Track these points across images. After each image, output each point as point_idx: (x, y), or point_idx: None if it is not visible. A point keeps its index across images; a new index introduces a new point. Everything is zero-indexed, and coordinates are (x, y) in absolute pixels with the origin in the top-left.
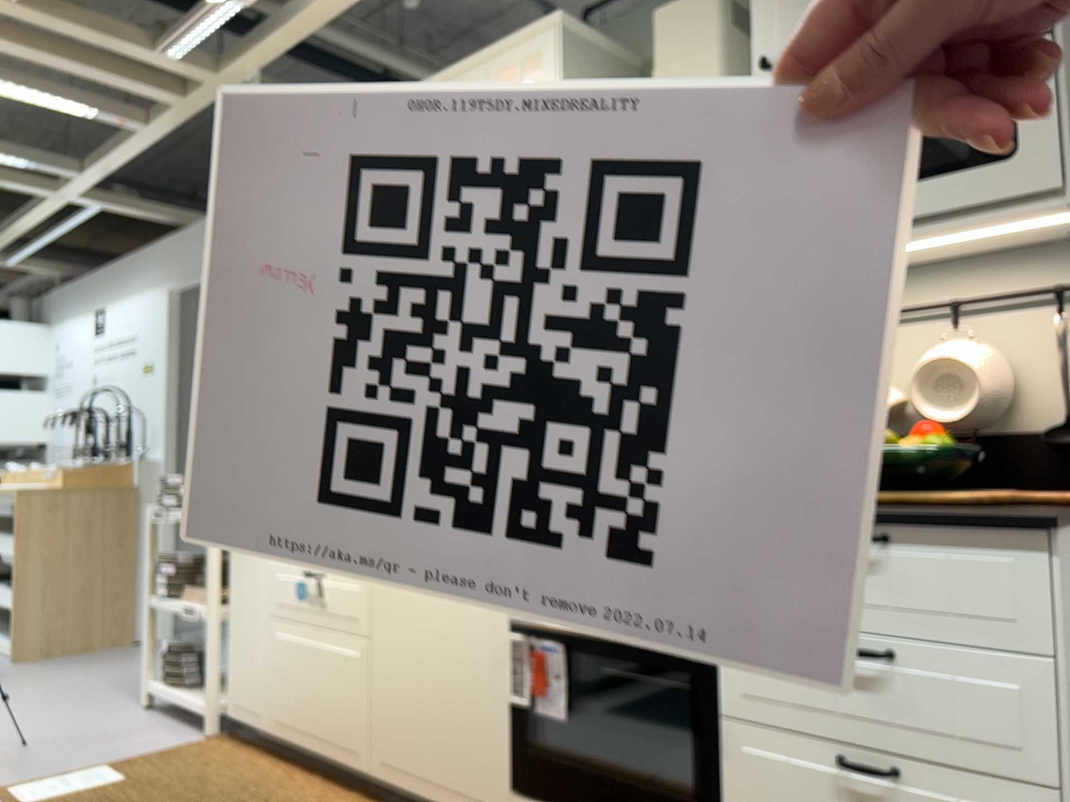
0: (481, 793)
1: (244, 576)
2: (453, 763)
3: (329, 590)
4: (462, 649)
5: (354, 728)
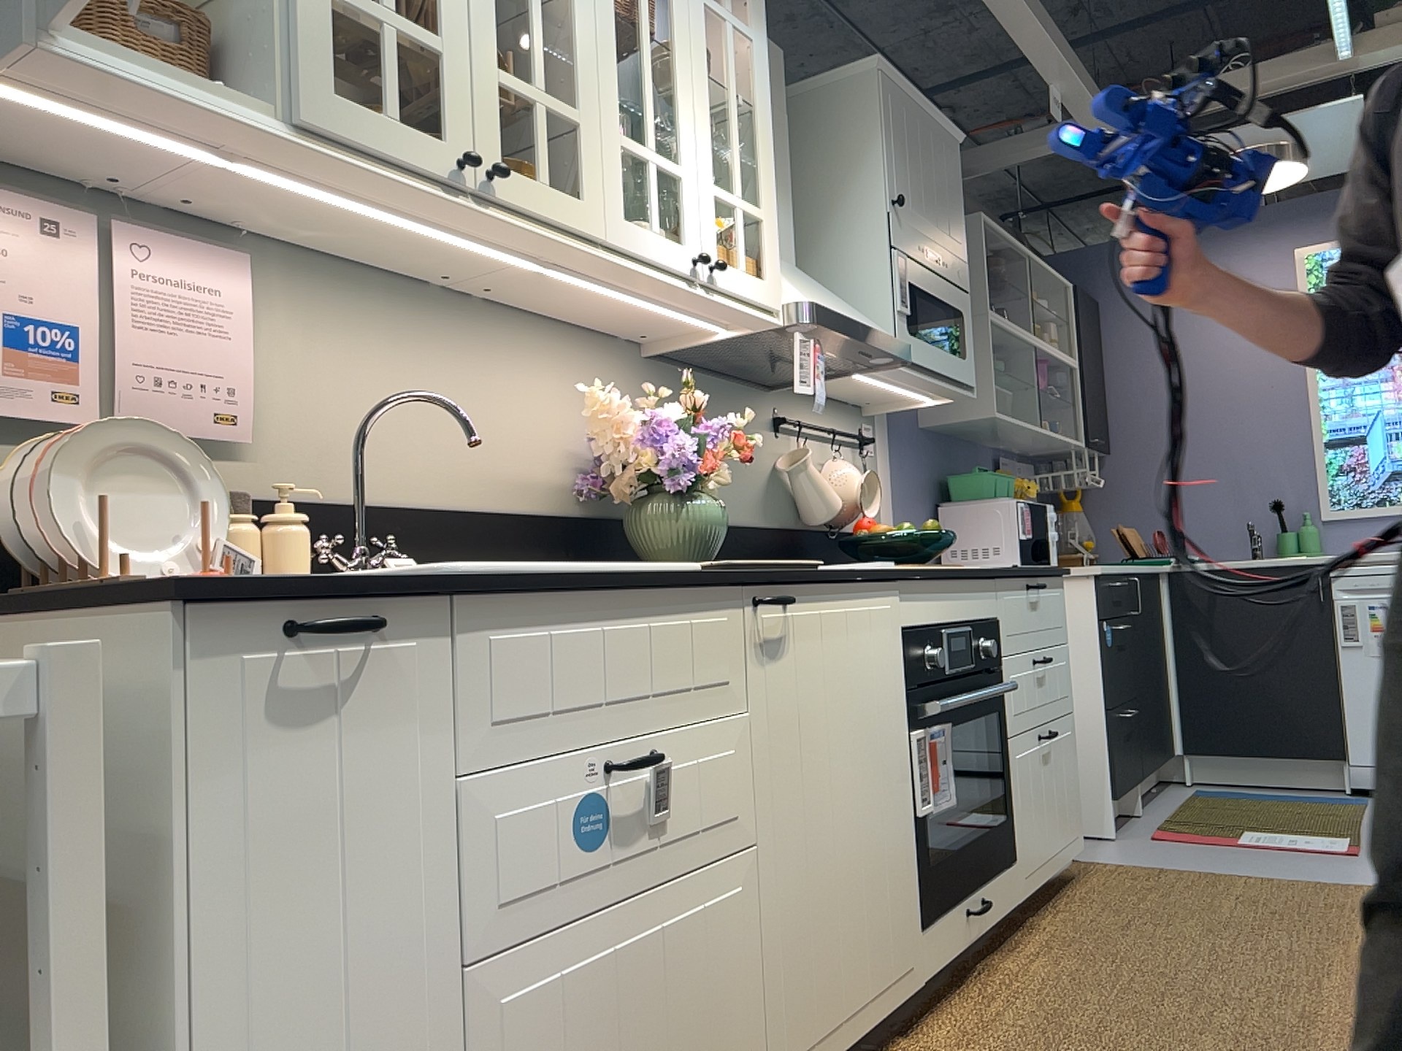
0: (903, 960)
1: (306, 891)
2: (877, 951)
3: (671, 785)
4: (875, 780)
5: (741, 1047)
